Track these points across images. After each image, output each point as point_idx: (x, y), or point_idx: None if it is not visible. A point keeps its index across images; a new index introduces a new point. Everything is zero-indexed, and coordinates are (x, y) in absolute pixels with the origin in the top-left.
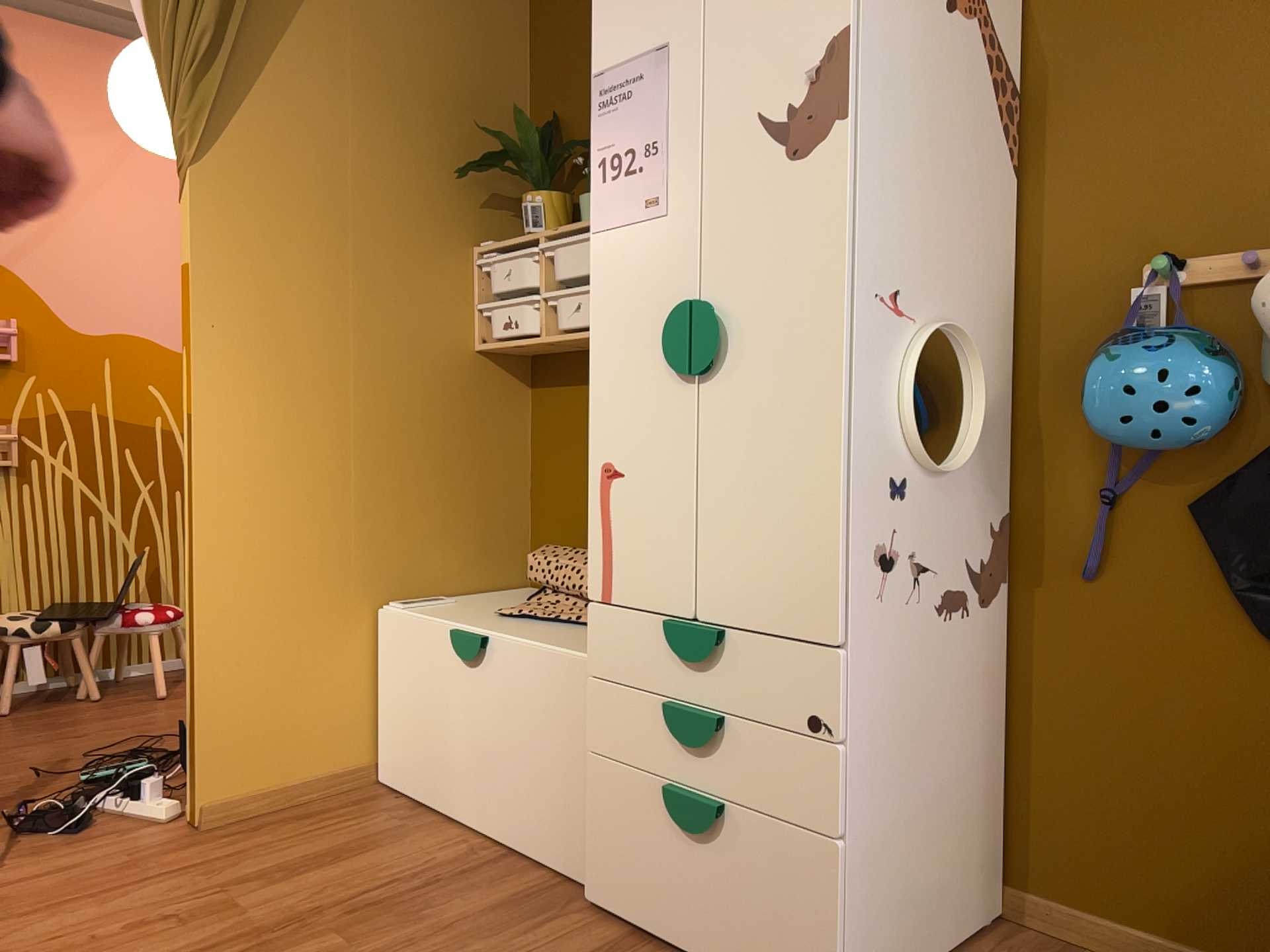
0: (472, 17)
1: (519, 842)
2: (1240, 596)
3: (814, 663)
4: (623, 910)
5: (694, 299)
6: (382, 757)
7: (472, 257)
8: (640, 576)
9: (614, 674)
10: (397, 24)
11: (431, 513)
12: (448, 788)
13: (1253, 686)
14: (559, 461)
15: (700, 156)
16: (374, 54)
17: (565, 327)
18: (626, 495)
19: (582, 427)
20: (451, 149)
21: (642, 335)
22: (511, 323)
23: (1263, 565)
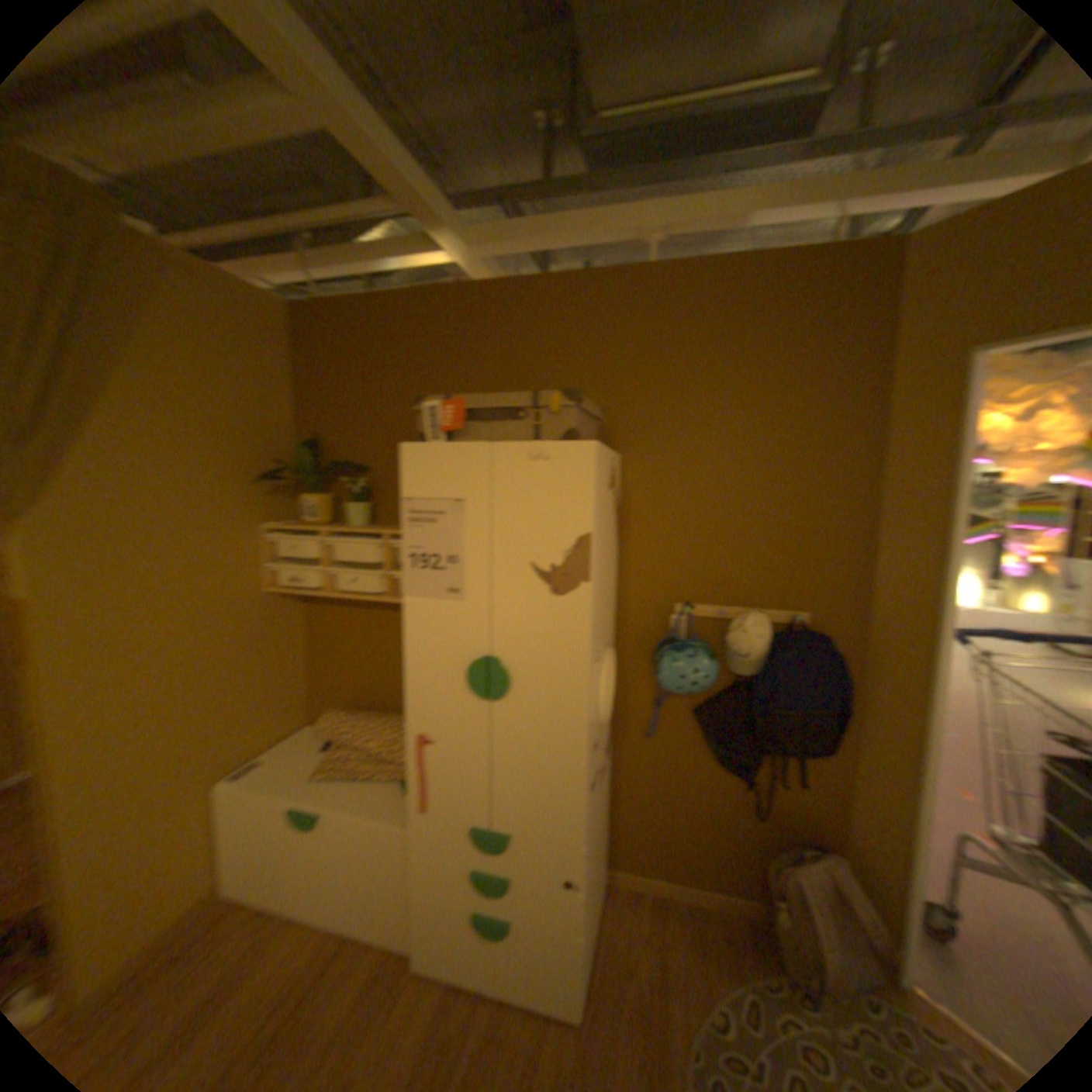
0: (246, 365)
1: (350, 934)
2: (712, 751)
3: (565, 857)
4: (439, 977)
5: (485, 658)
6: (221, 884)
7: (257, 532)
8: (446, 803)
9: (428, 854)
10: (190, 376)
11: (240, 710)
12: (286, 904)
13: (713, 784)
14: (327, 652)
15: (487, 574)
16: (173, 401)
17: (342, 592)
18: (434, 757)
19: (344, 634)
20: (238, 461)
21: (445, 667)
22: (294, 580)
23: (722, 740)
